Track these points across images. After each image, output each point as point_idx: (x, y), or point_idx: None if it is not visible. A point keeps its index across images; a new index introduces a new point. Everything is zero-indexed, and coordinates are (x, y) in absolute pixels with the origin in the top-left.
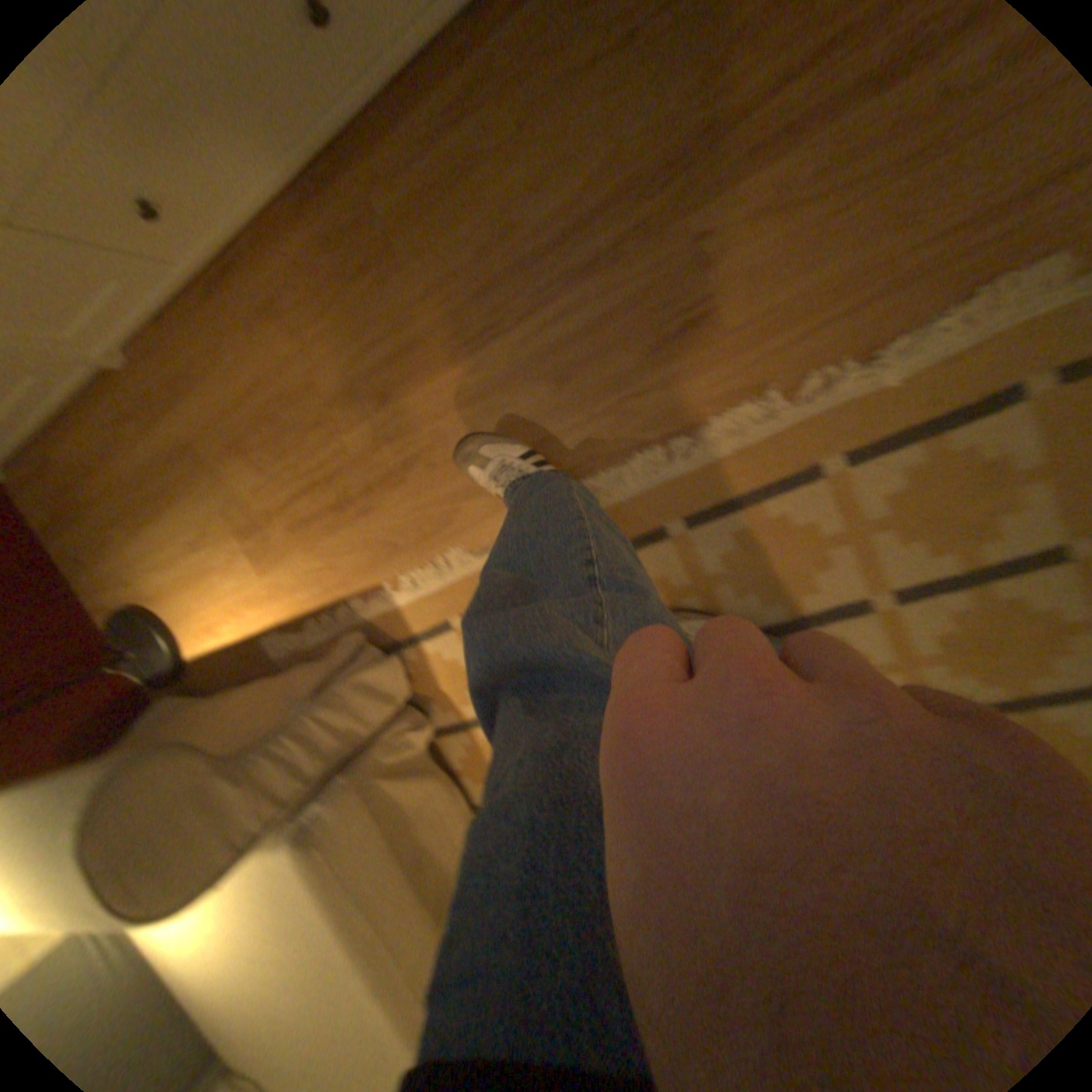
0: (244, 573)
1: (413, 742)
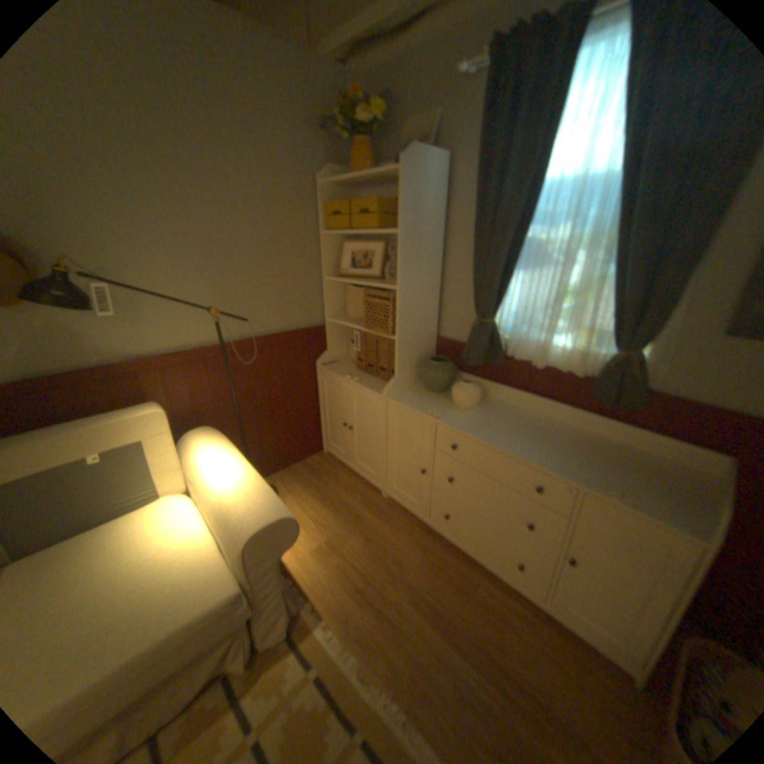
0: (307, 547)
1: (229, 664)
